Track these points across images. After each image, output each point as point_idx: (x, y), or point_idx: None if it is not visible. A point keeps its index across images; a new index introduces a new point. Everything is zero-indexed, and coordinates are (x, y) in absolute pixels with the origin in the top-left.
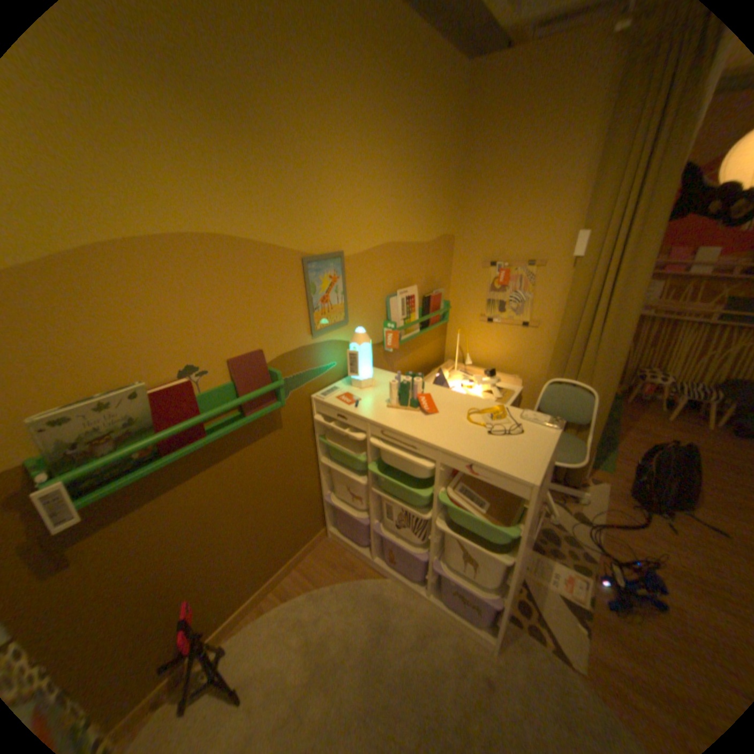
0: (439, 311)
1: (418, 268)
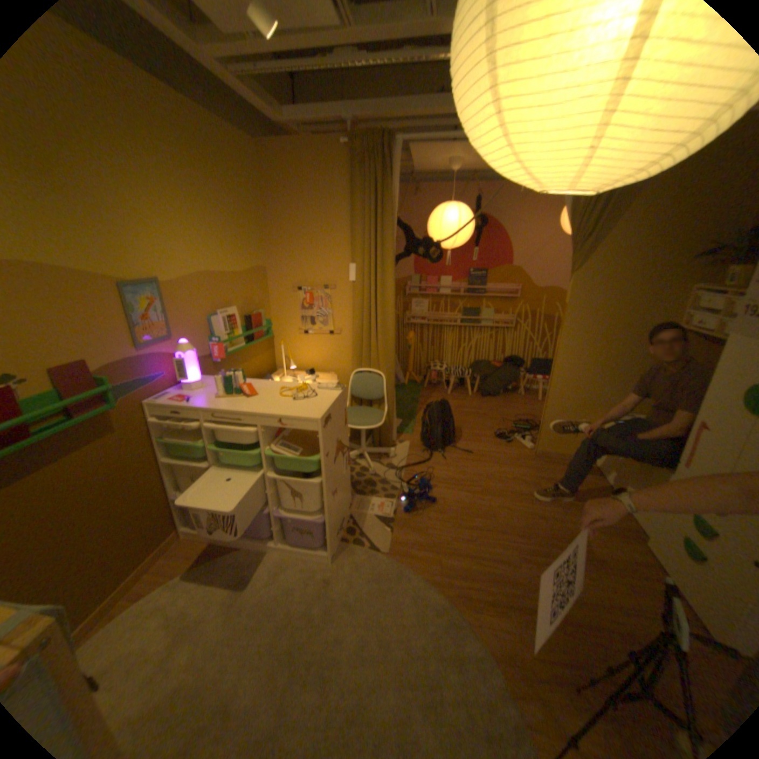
0: (262, 329)
1: (235, 294)
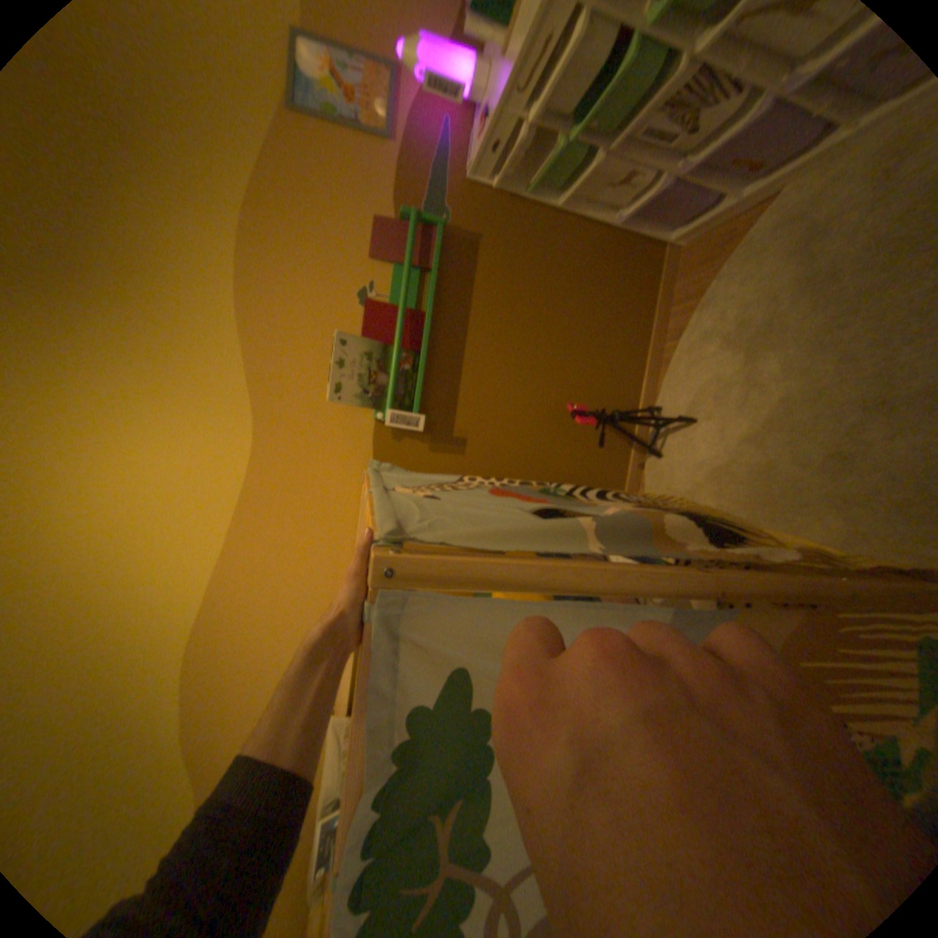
0: None
1: None
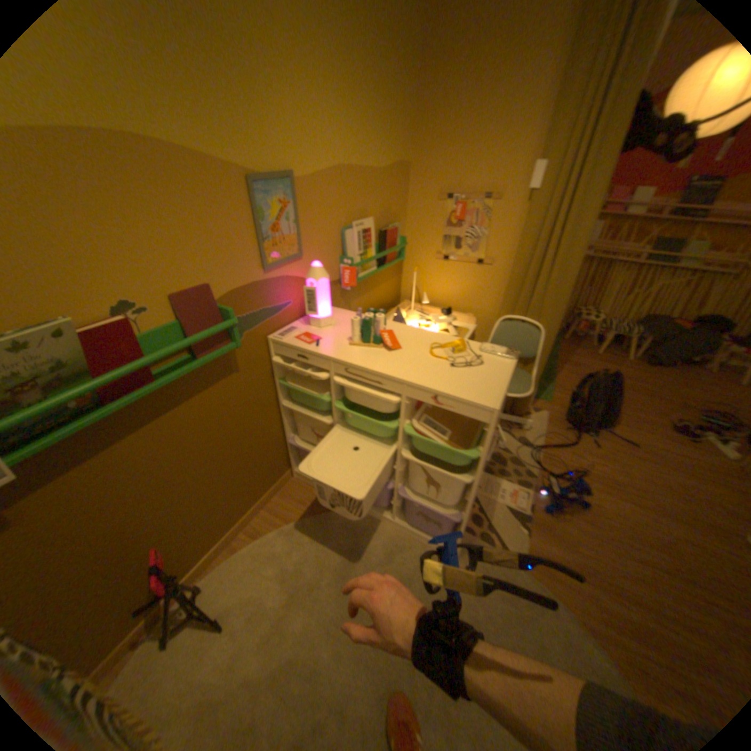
0: (396, 248)
1: (374, 199)
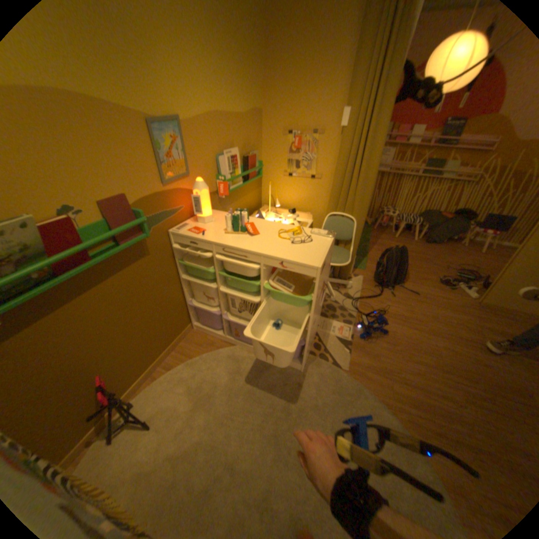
0: (255, 169)
1: (237, 135)
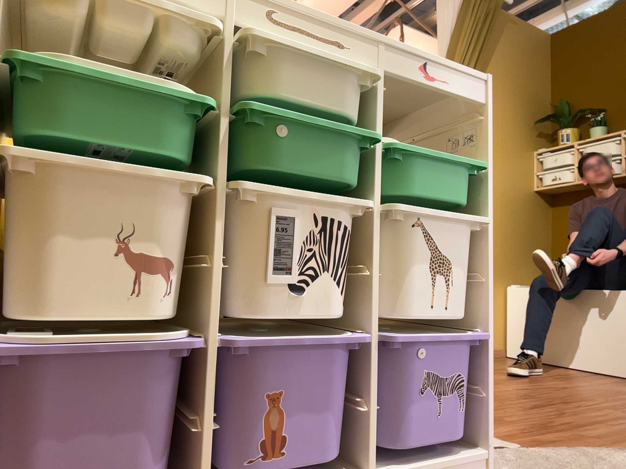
0: None
1: None
